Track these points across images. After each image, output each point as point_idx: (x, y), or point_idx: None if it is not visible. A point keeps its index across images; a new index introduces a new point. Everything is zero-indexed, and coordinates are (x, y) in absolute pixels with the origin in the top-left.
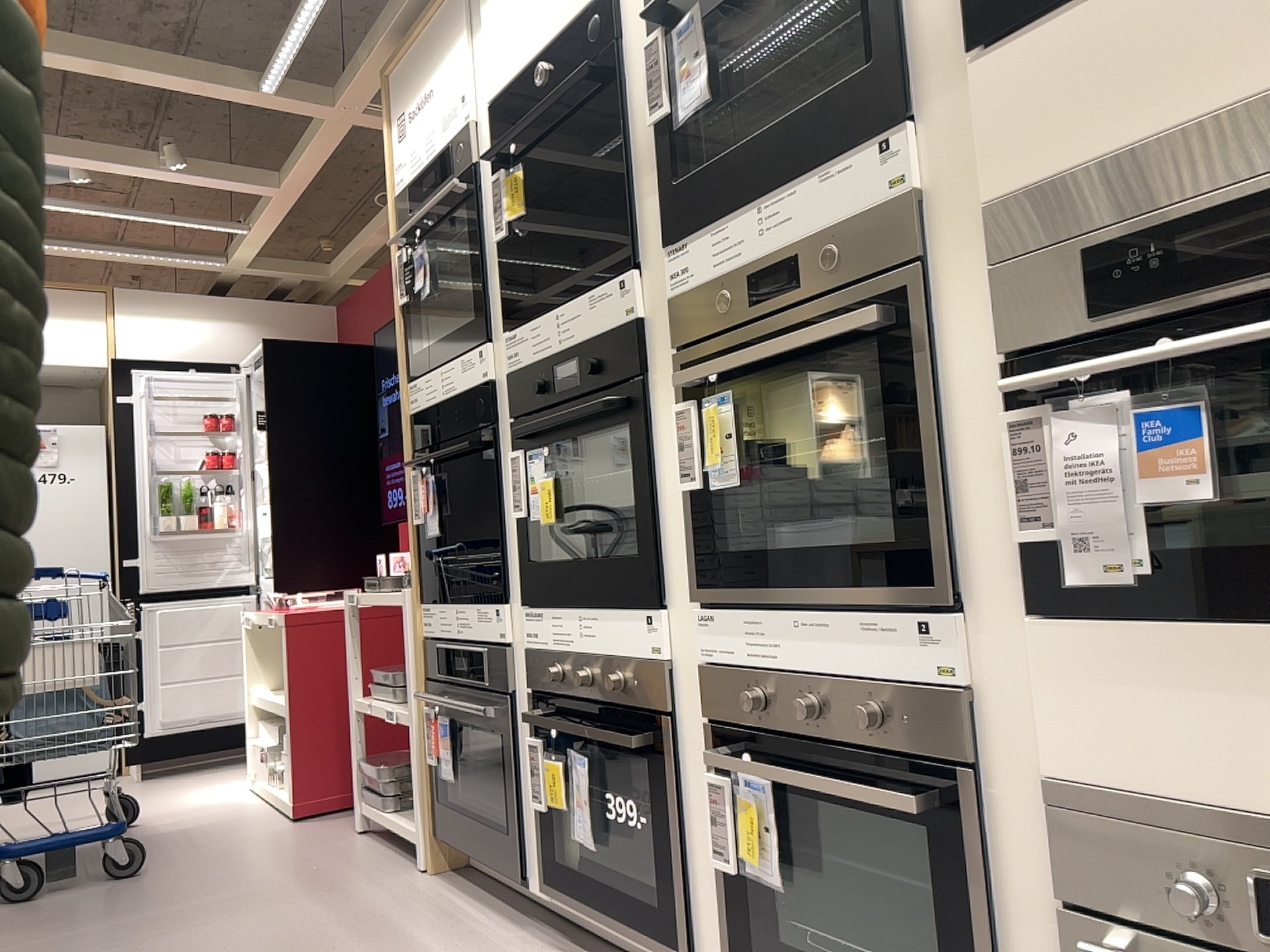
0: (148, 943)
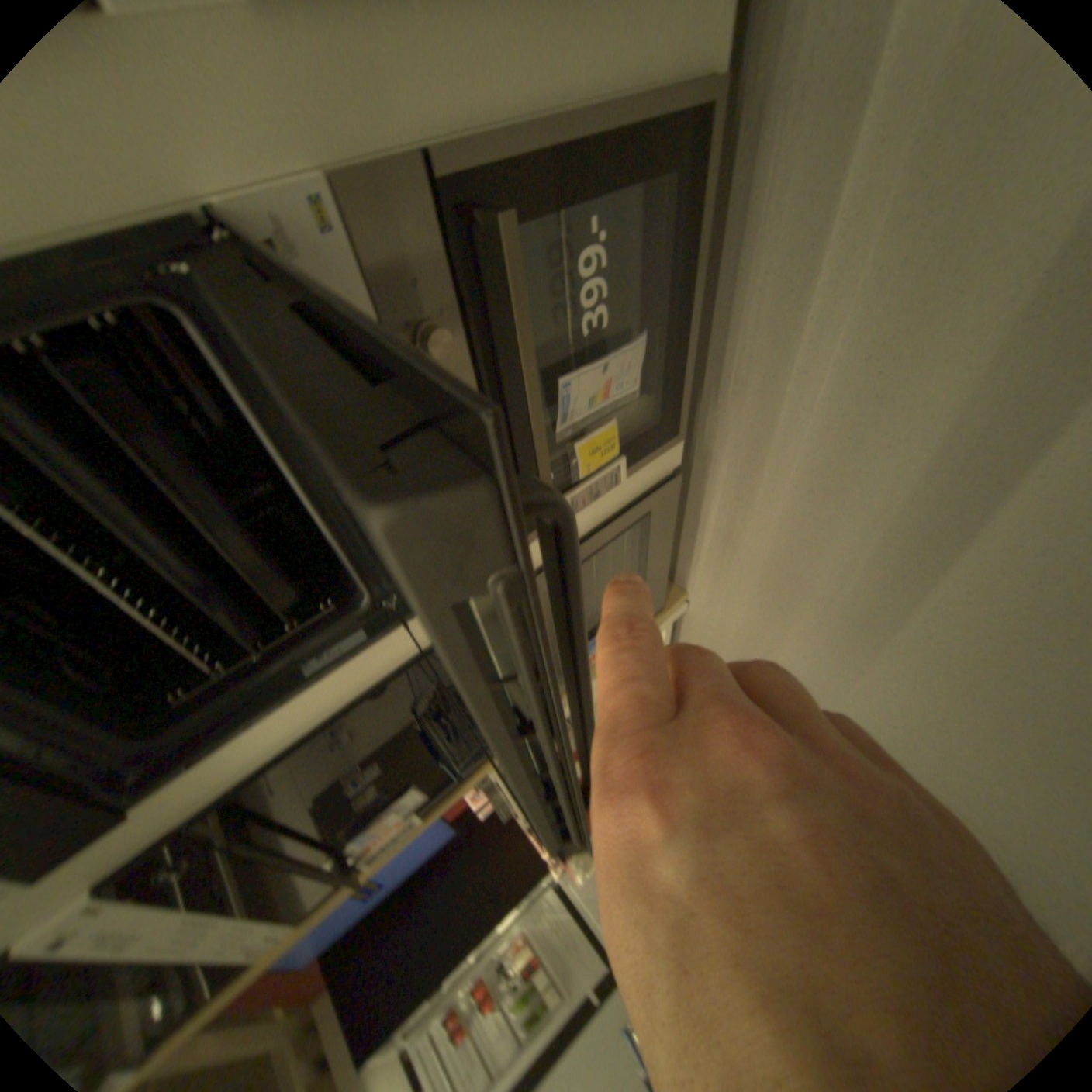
0: (921, 775)
